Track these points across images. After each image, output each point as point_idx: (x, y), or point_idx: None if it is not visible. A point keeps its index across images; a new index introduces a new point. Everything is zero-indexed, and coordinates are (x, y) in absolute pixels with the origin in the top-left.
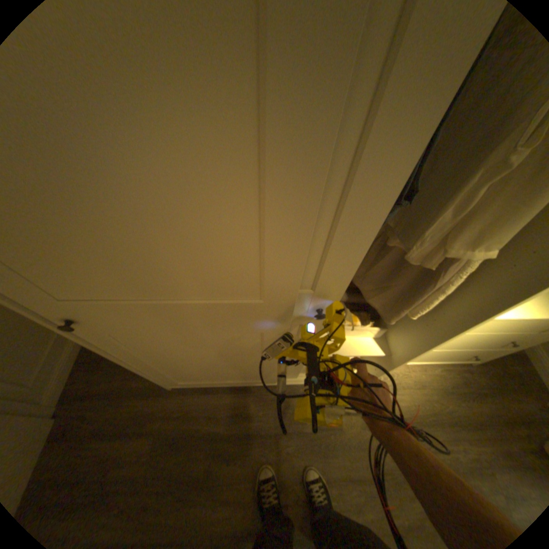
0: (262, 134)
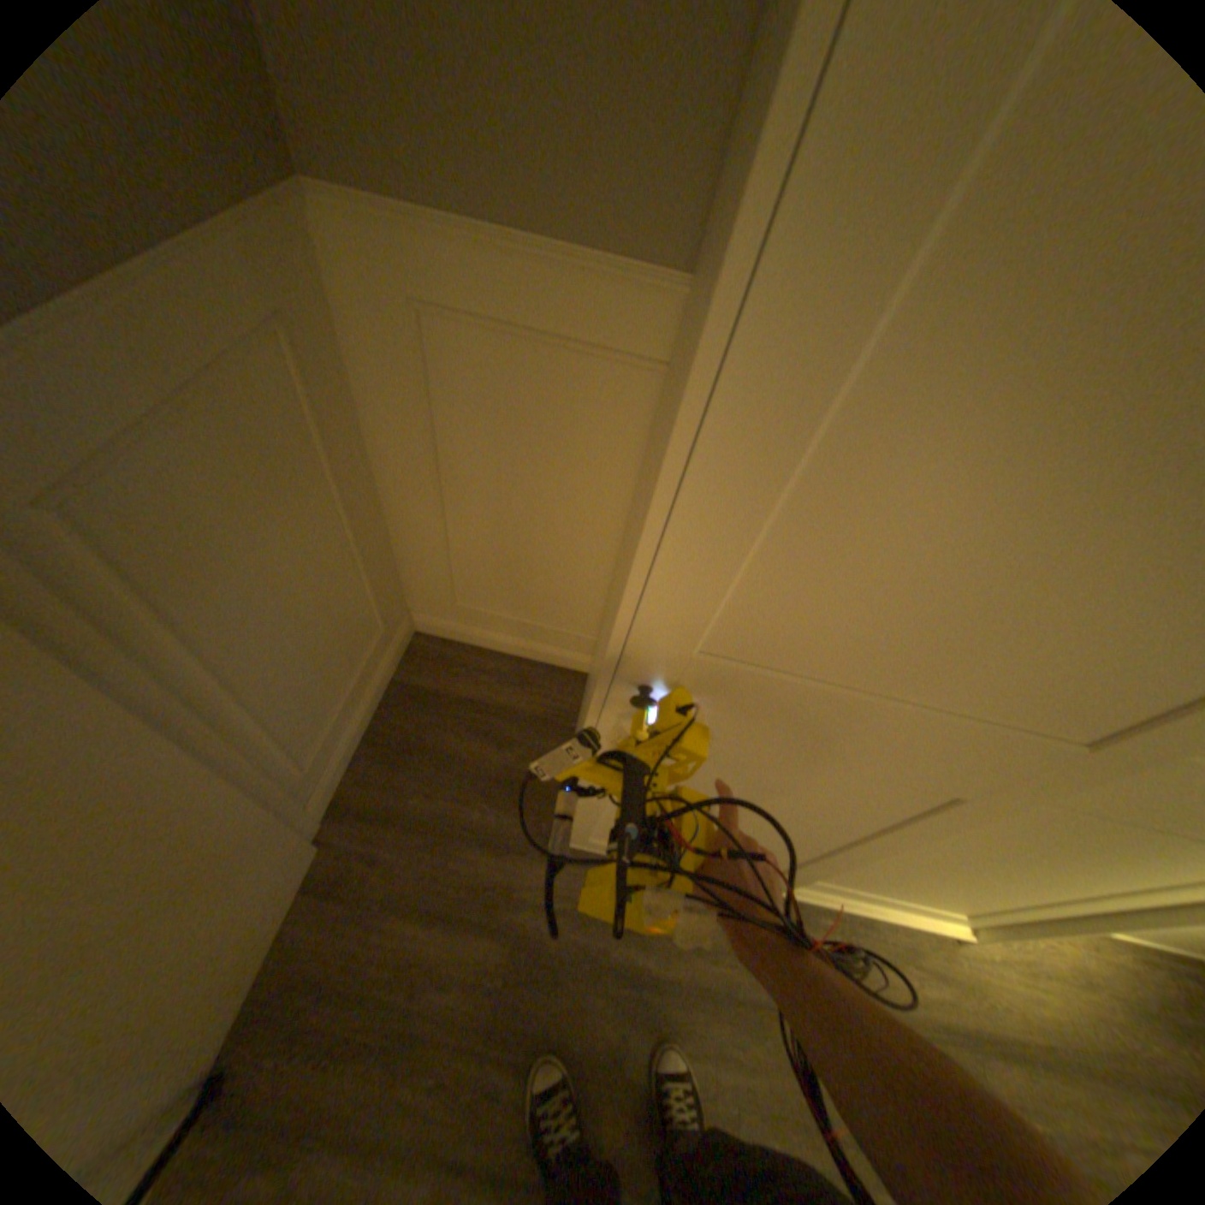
0: None
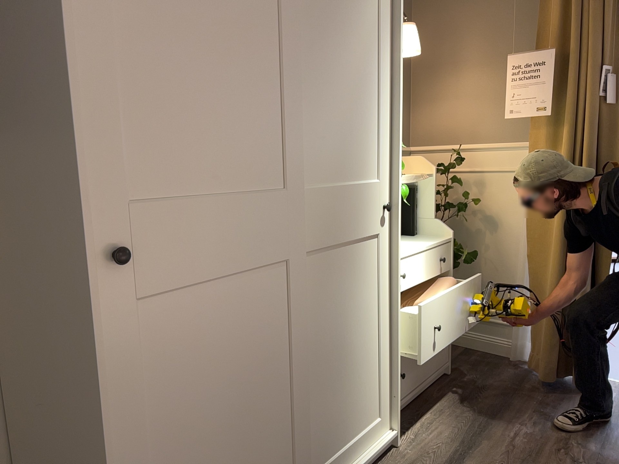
0: (281, 49)
